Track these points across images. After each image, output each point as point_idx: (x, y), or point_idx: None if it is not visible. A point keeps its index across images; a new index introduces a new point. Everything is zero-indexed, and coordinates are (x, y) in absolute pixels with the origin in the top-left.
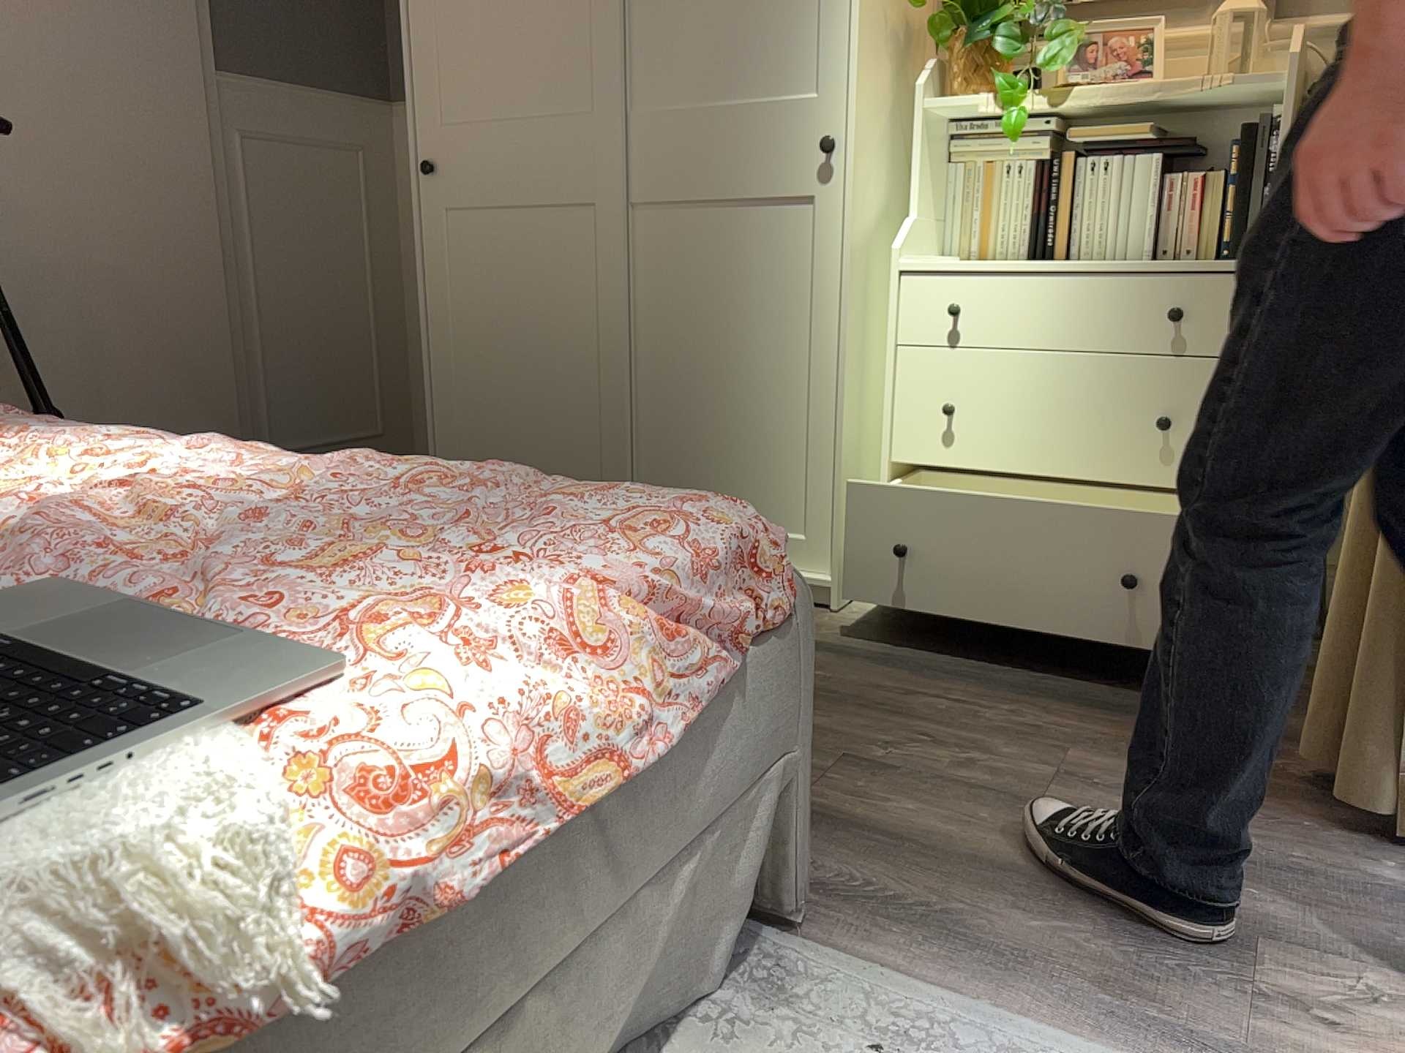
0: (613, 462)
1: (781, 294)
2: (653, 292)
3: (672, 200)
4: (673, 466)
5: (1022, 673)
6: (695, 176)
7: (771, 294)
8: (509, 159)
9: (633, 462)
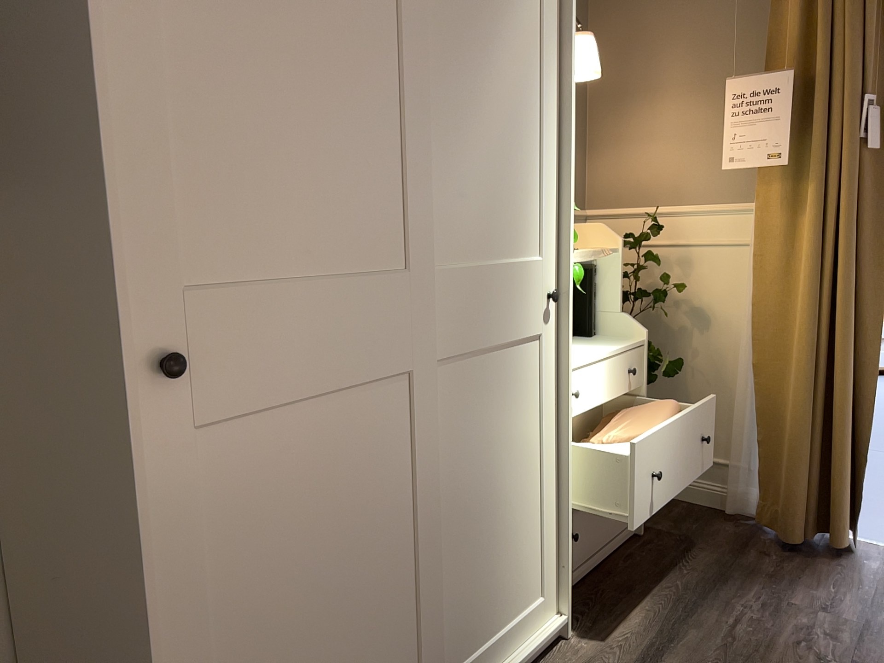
0: (435, 636)
1: (525, 412)
2: (447, 443)
3: (461, 352)
4: (464, 602)
5: (667, 583)
6: (478, 327)
7: (519, 414)
8: (320, 331)
9: (440, 623)
